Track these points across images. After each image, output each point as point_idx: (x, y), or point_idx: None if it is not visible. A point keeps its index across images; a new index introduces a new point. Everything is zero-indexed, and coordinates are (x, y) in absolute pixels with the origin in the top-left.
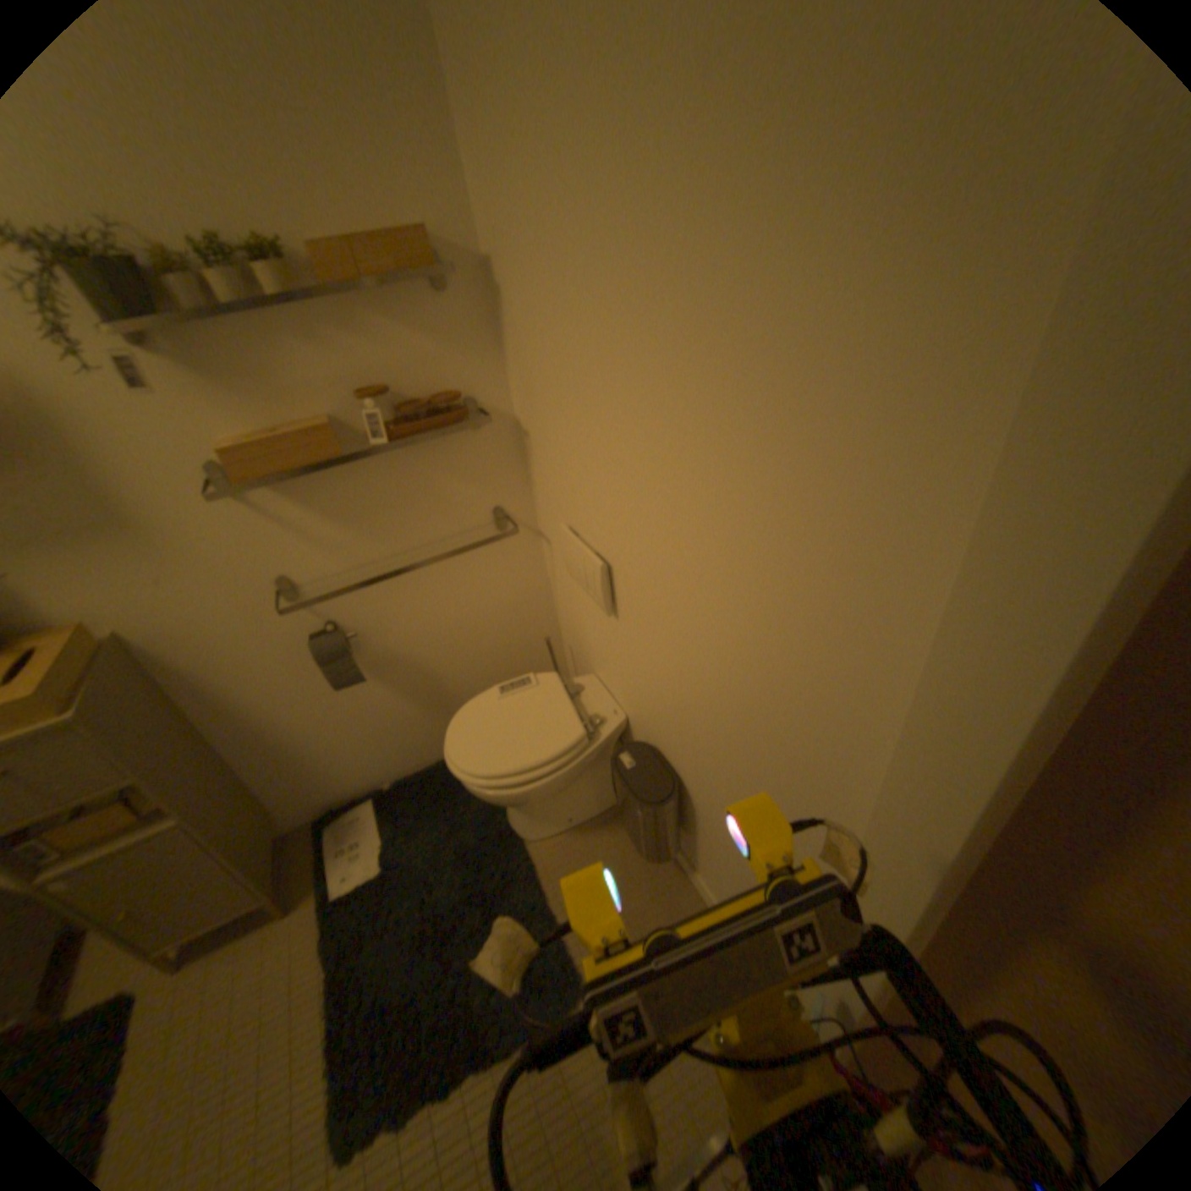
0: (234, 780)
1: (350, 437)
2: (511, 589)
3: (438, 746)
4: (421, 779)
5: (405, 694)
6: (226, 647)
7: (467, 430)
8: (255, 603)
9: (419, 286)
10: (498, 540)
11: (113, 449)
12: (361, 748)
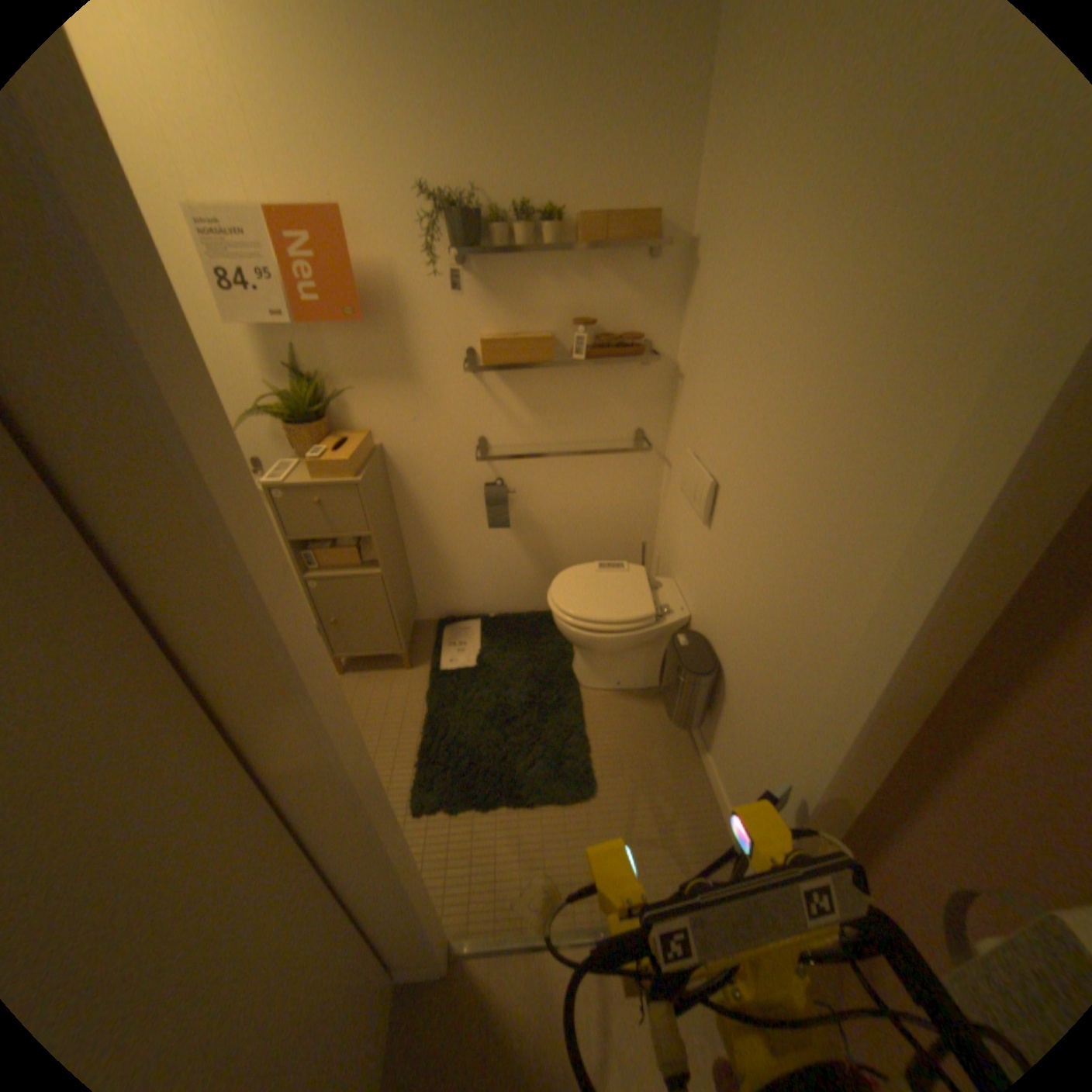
0: (408, 568)
1: (560, 351)
2: (629, 496)
3: (537, 600)
4: (518, 618)
5: (529, 550)
6: (436, 475)
7: (639, 364)
8: (463, 450)
9: (642, 252)
10: (633, 454)
11: (425, 327)
12: (487, 579)
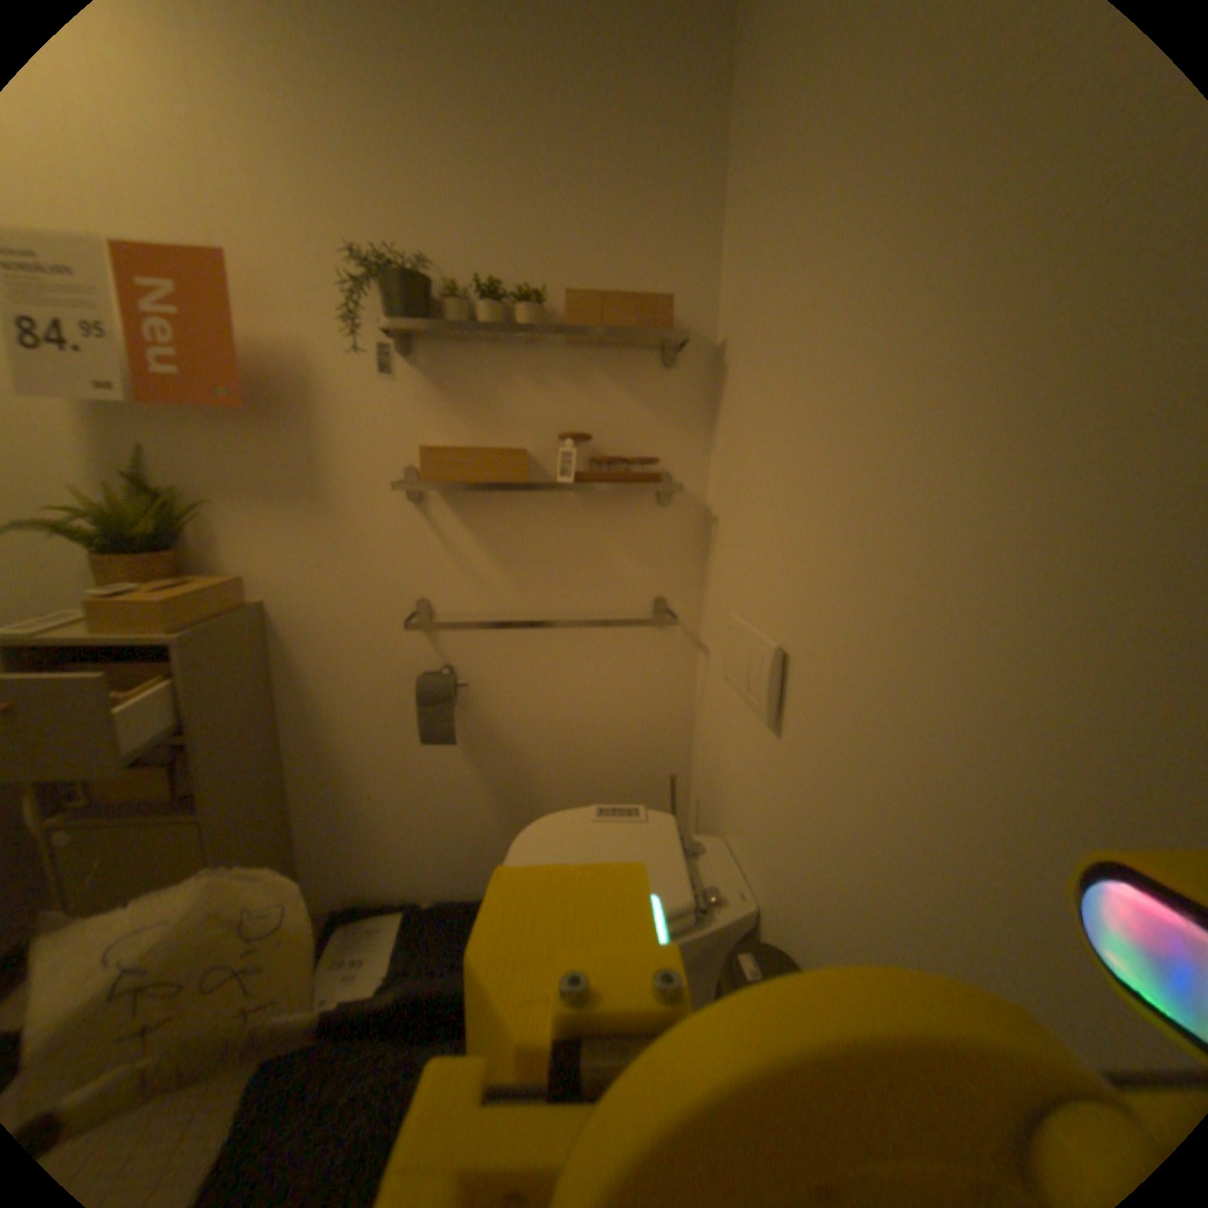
0: (287, 813)
1: (542, 475)
2: (650, 697)
3: None
4: (470, 908)
5: (493, 784)
6: (348, 653)
7: (656, 500)
8: (393, 615)
9: (653, 353)
10: (654, 631)
11: (345, 431)
12: (423, 835)
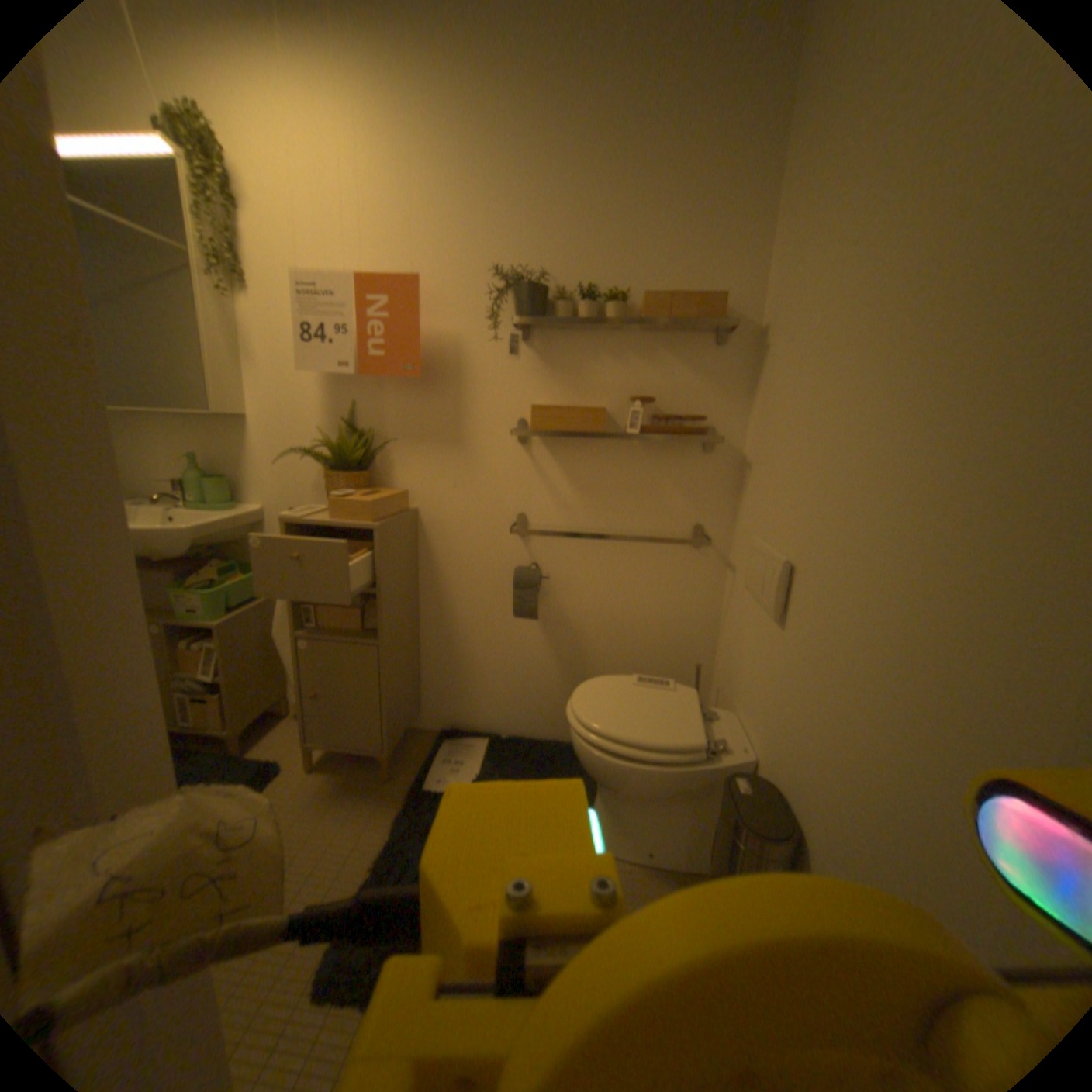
0: (420, 655)
1: (616, 426)
2: (686, 603)
3: (563, 724)
4: (536, 743)
5: (560, 655)
6: (469, 548)
7: (703, 448)
8: (501, 523)
9: (709, 334)
10: (693, 550)
11: (482, 392)
12: (507, 685)
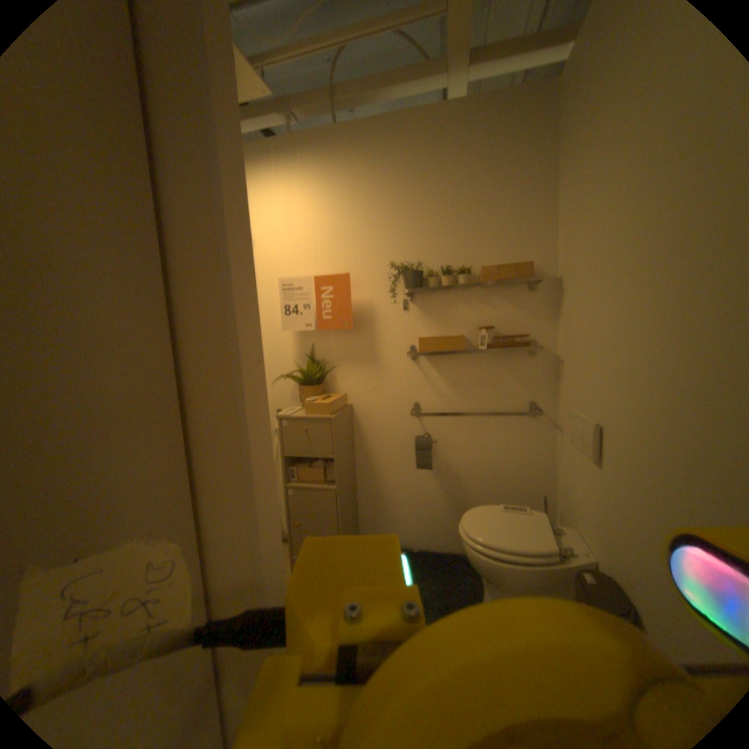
0: (357, 496)
1: (471, 345)
2: (530, 454)
3: (454, 541)
4: (437, 555)
5: (448, 493)
6: (384, 426)
7: (529, 353)
8: (404, 409)
9: (525, 285)
10: (531, 419)
11: (387, 332)
12: (414, 515)
